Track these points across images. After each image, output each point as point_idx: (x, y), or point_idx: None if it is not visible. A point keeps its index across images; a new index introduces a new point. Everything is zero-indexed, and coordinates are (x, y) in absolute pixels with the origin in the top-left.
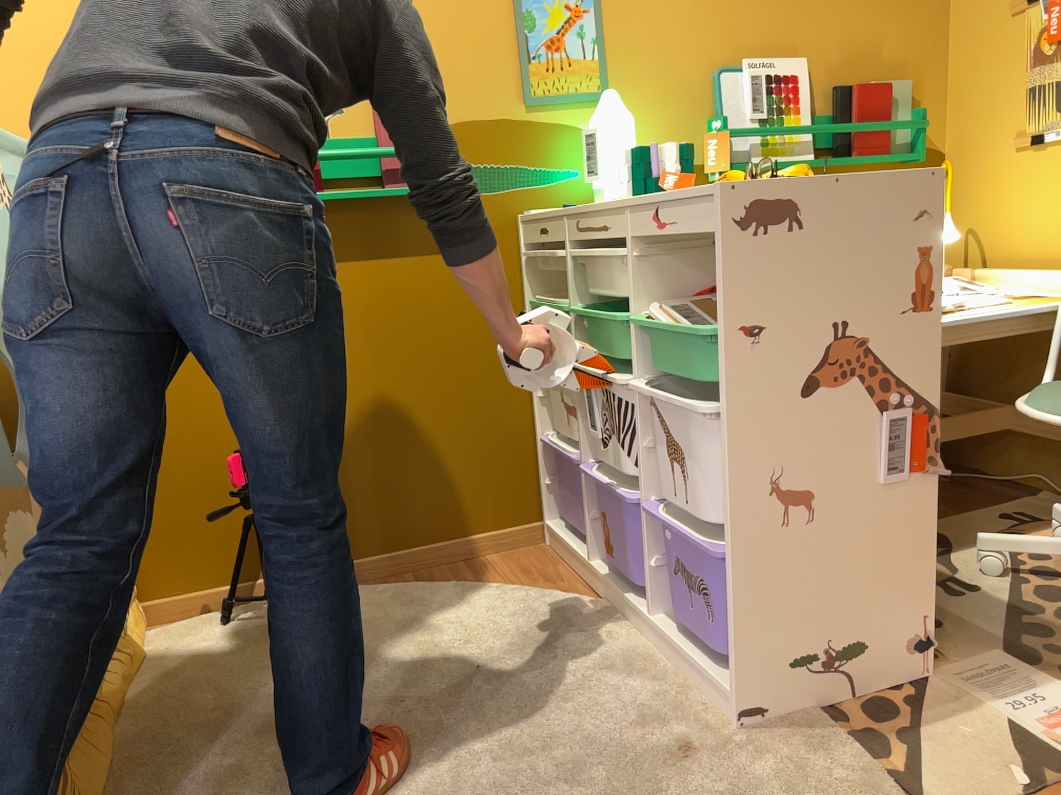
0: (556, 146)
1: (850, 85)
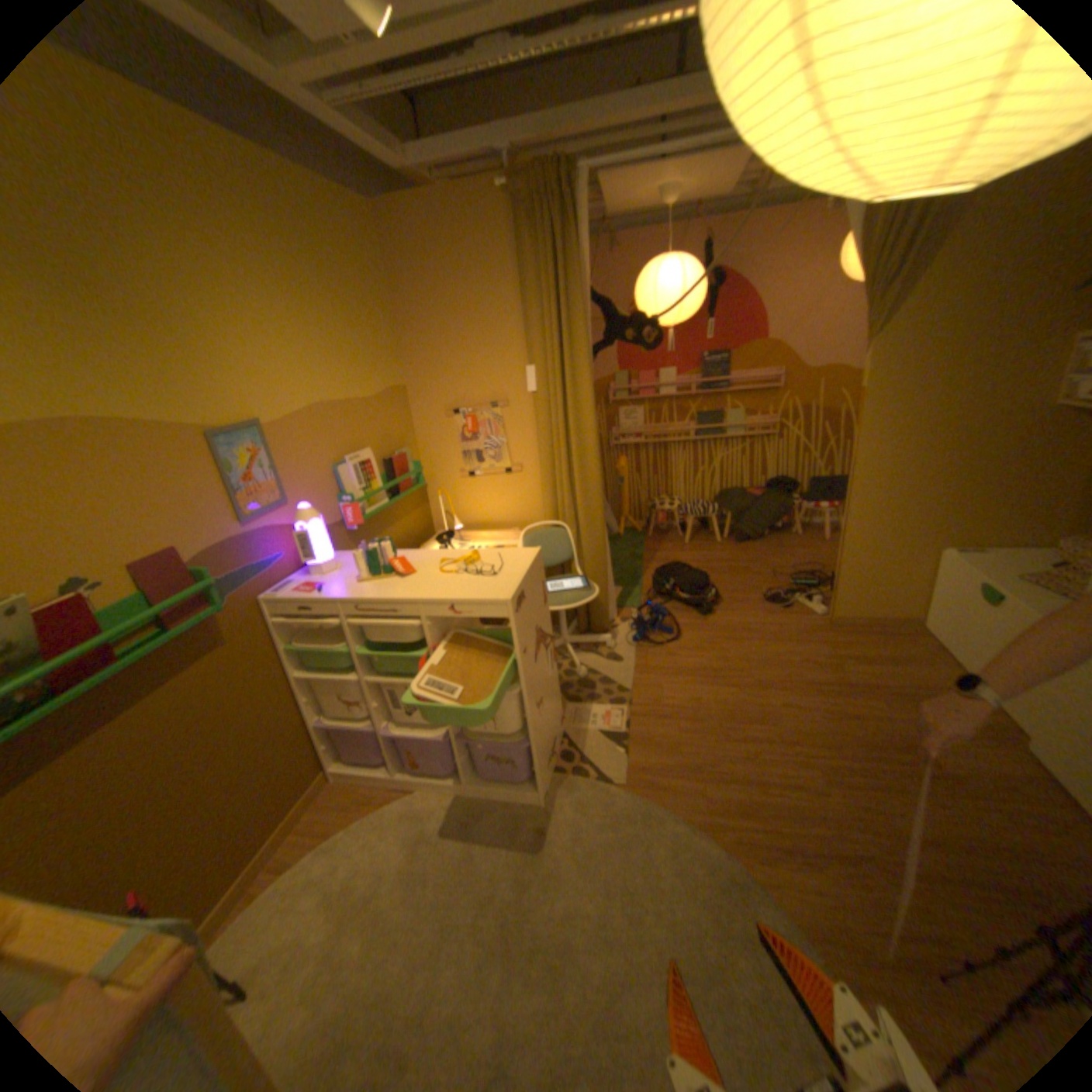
0: (267, 543)
1: (392, 458)
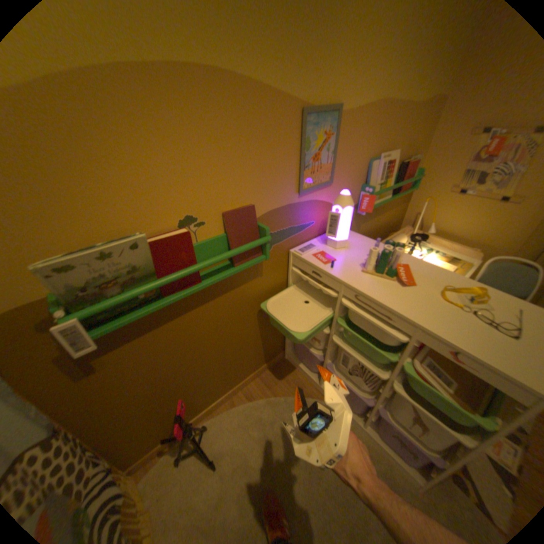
0: (308, 212)
1: (409, 161)
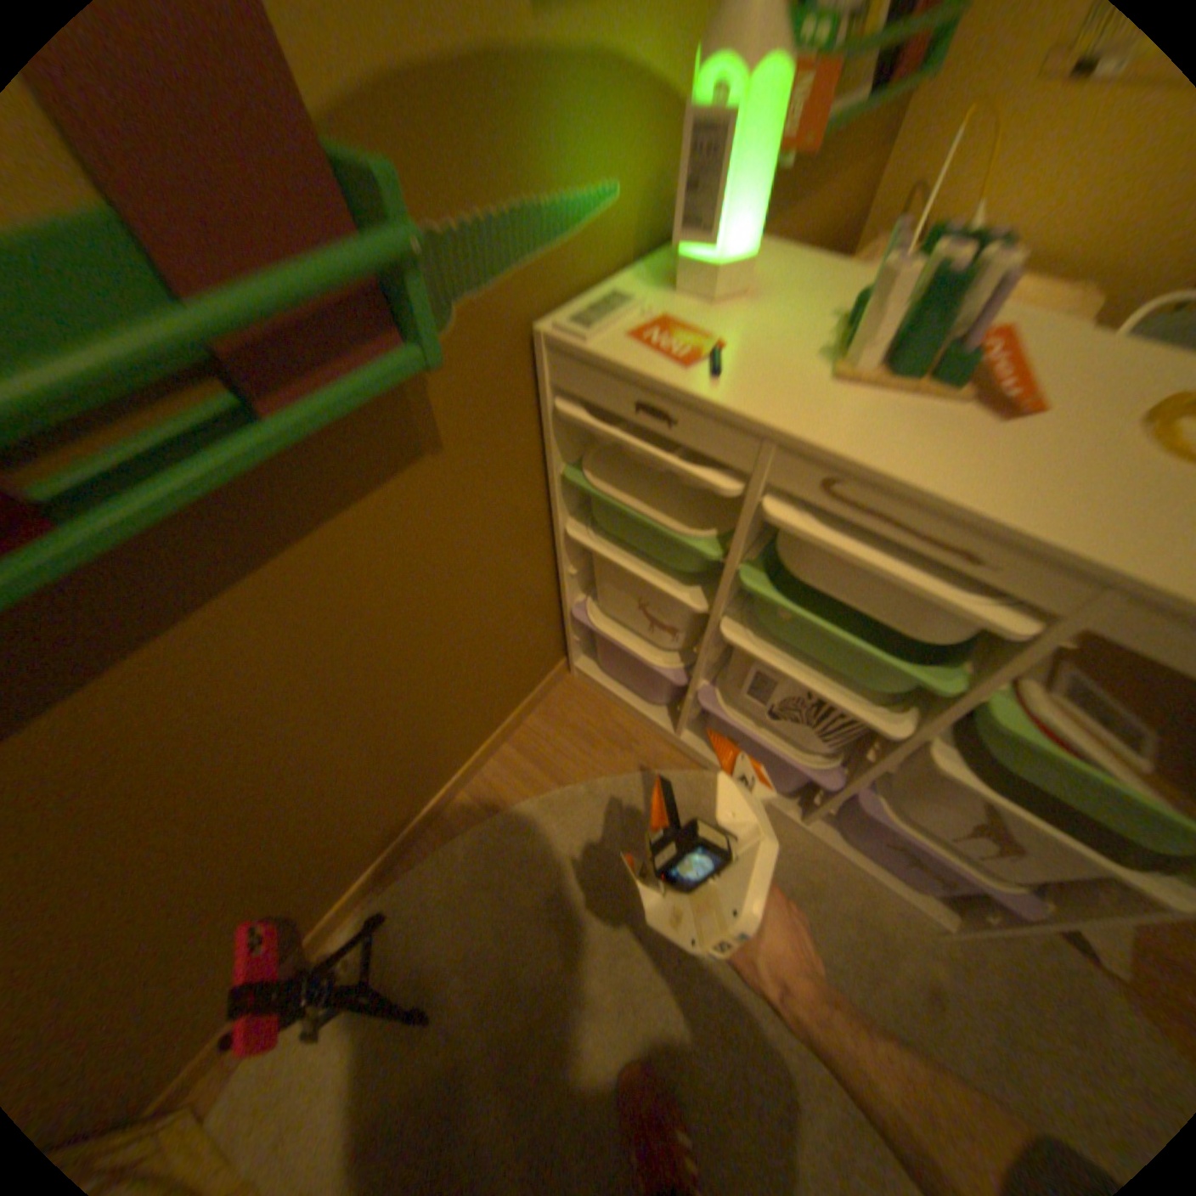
0: (590, 125)
1: None
